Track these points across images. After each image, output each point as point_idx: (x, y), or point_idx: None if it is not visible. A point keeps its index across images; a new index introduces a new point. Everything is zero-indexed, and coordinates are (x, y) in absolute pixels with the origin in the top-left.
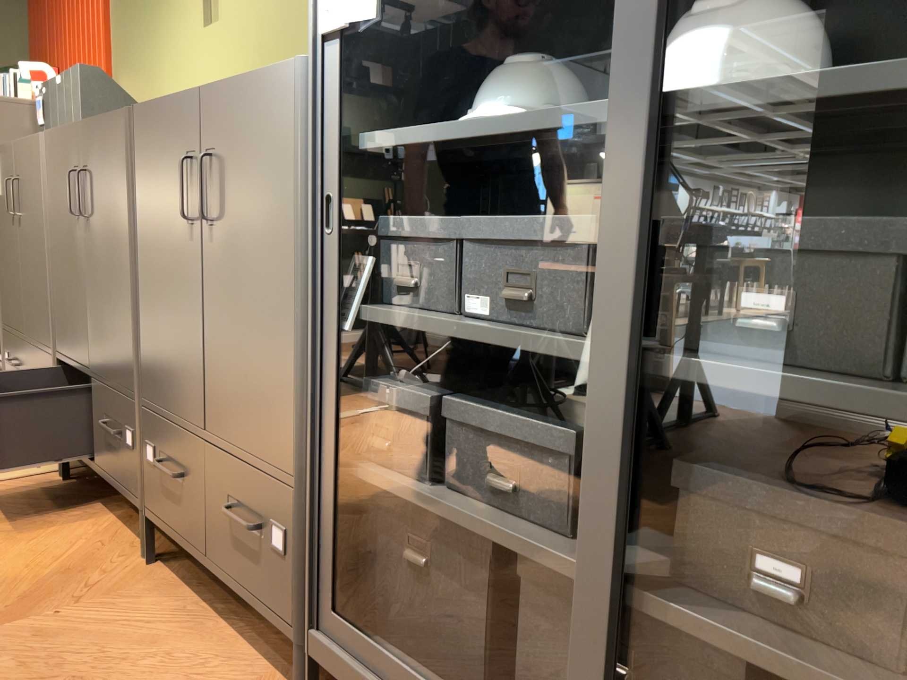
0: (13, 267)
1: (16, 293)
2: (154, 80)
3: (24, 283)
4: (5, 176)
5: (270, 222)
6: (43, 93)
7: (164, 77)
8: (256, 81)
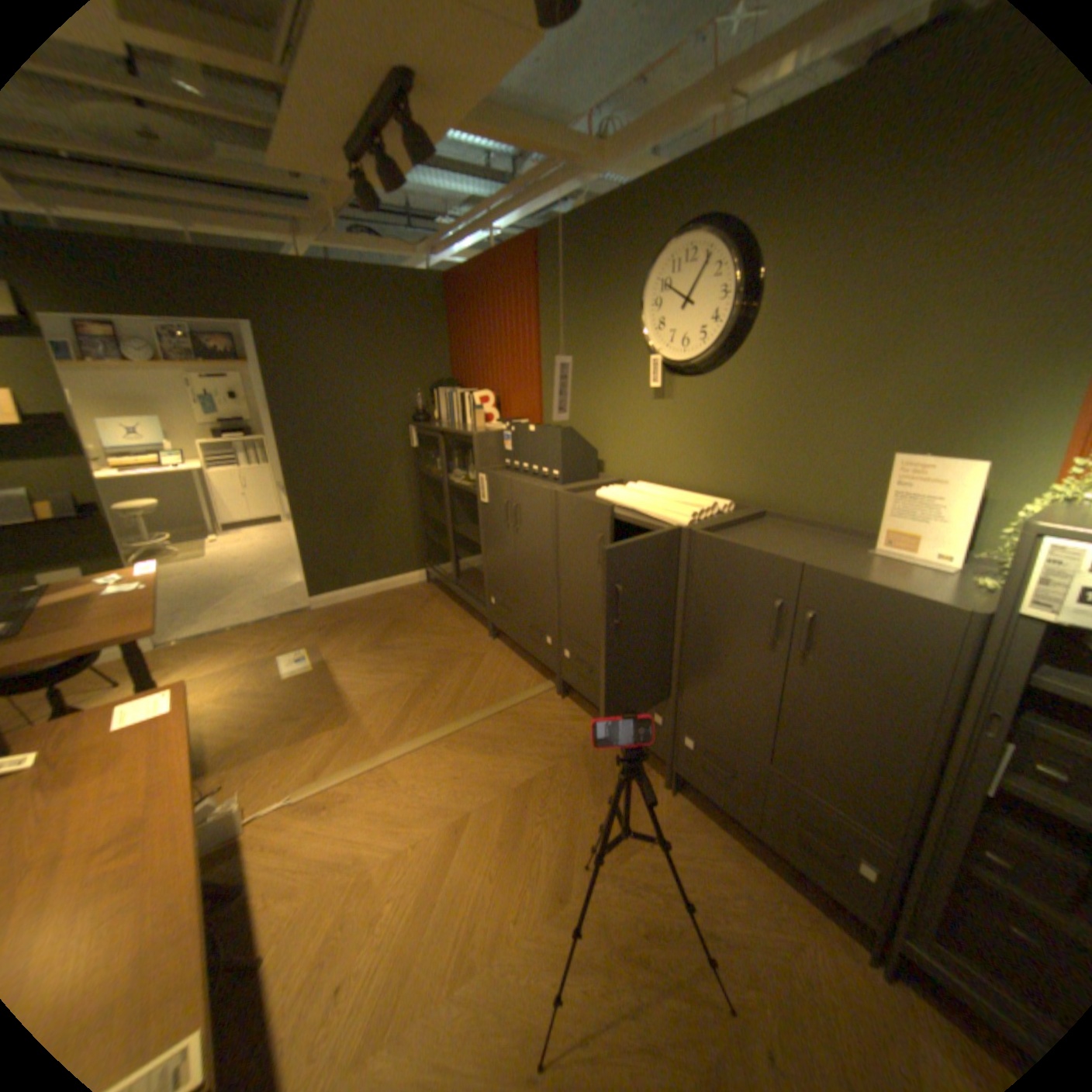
0: (506, 554)
1: (507, 569)
2: (591, 419)
3: (520, 569)
4: (498, 495)
5: (903, 694)
6: (510, 429)
7: (603, 420)
8: (900, 598)
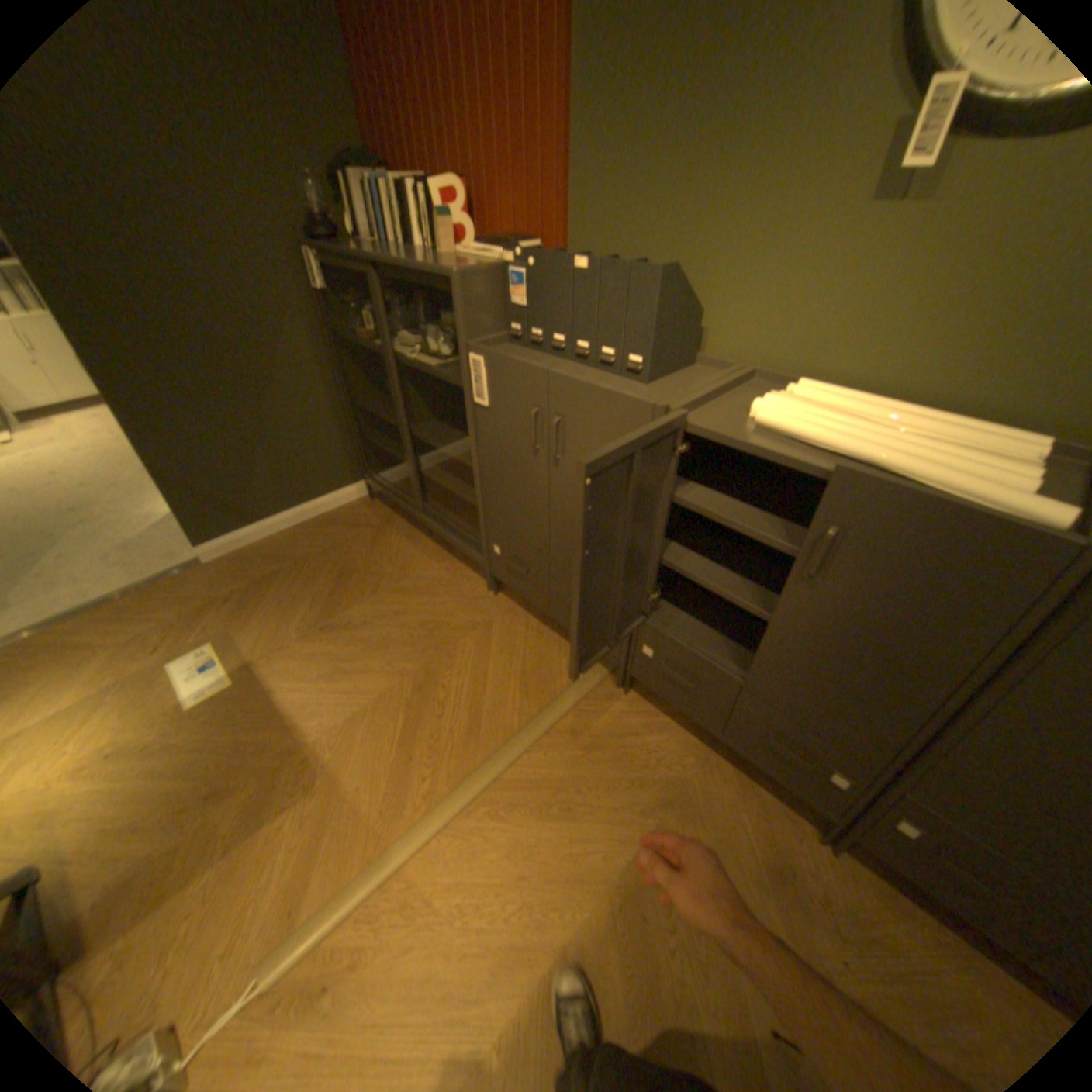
0: (528, 492)
1: (529, 514)
2: (686, 240)
3: (558, 520)
4: (513, 394)
5: None
6: (524, 261)
7: (718, 244)
8: None
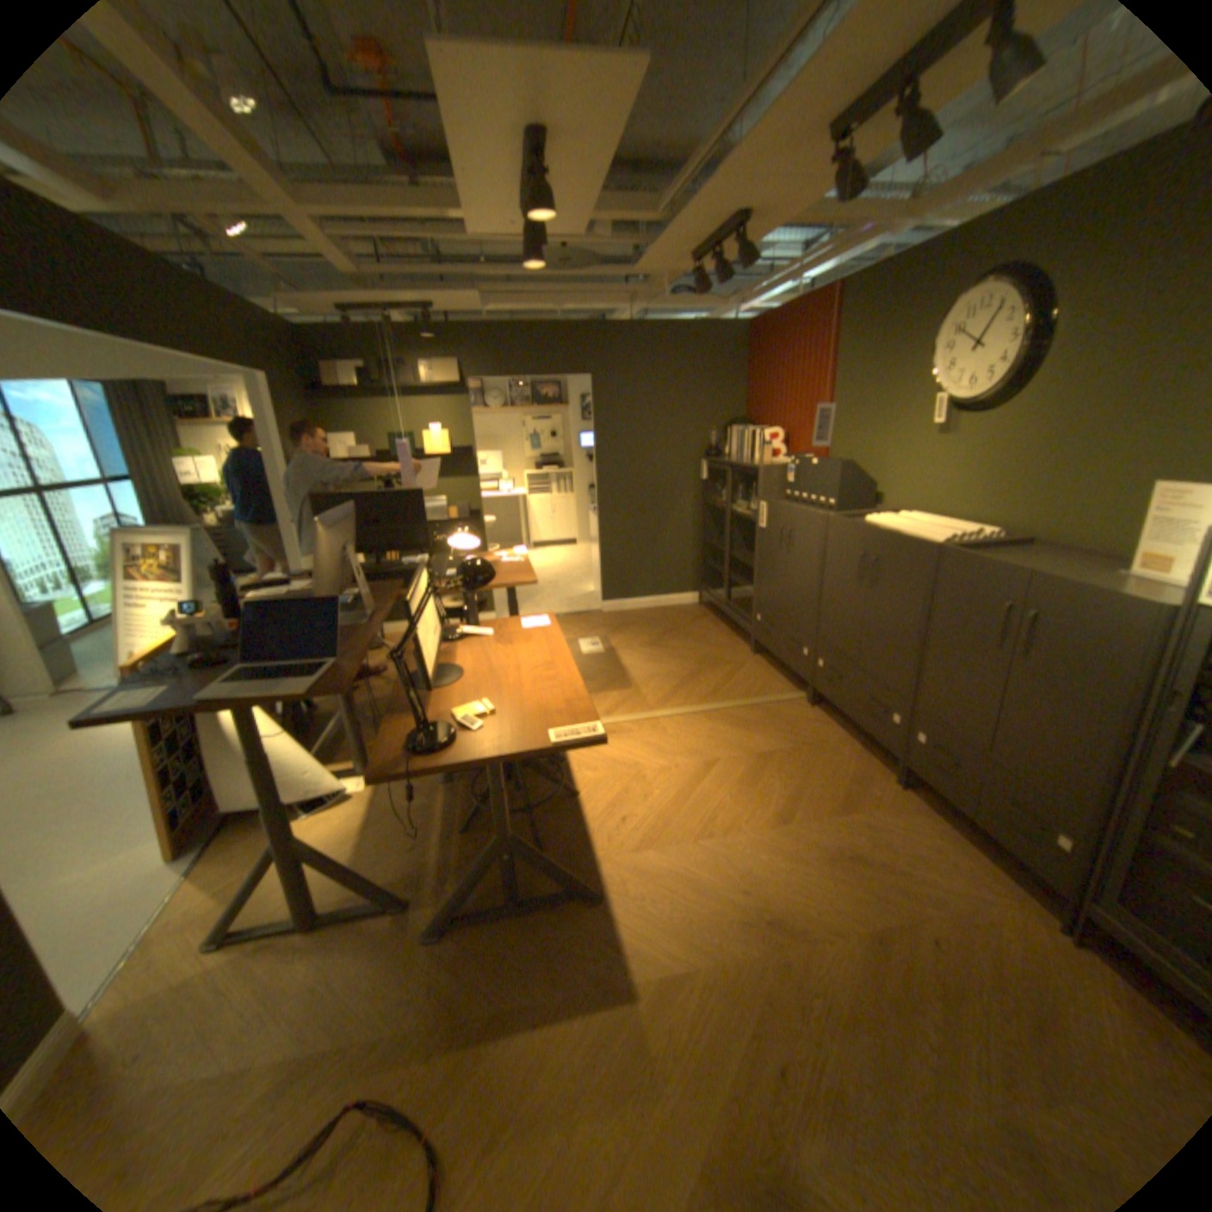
0: (776, 573)
1: (775, 587)
2: (875, 453)
3: (787, 587)
4: (775, 519)
5: (1103, 680)
6: (795, 462)
7: (887, 454)
8: (1107, 596)
